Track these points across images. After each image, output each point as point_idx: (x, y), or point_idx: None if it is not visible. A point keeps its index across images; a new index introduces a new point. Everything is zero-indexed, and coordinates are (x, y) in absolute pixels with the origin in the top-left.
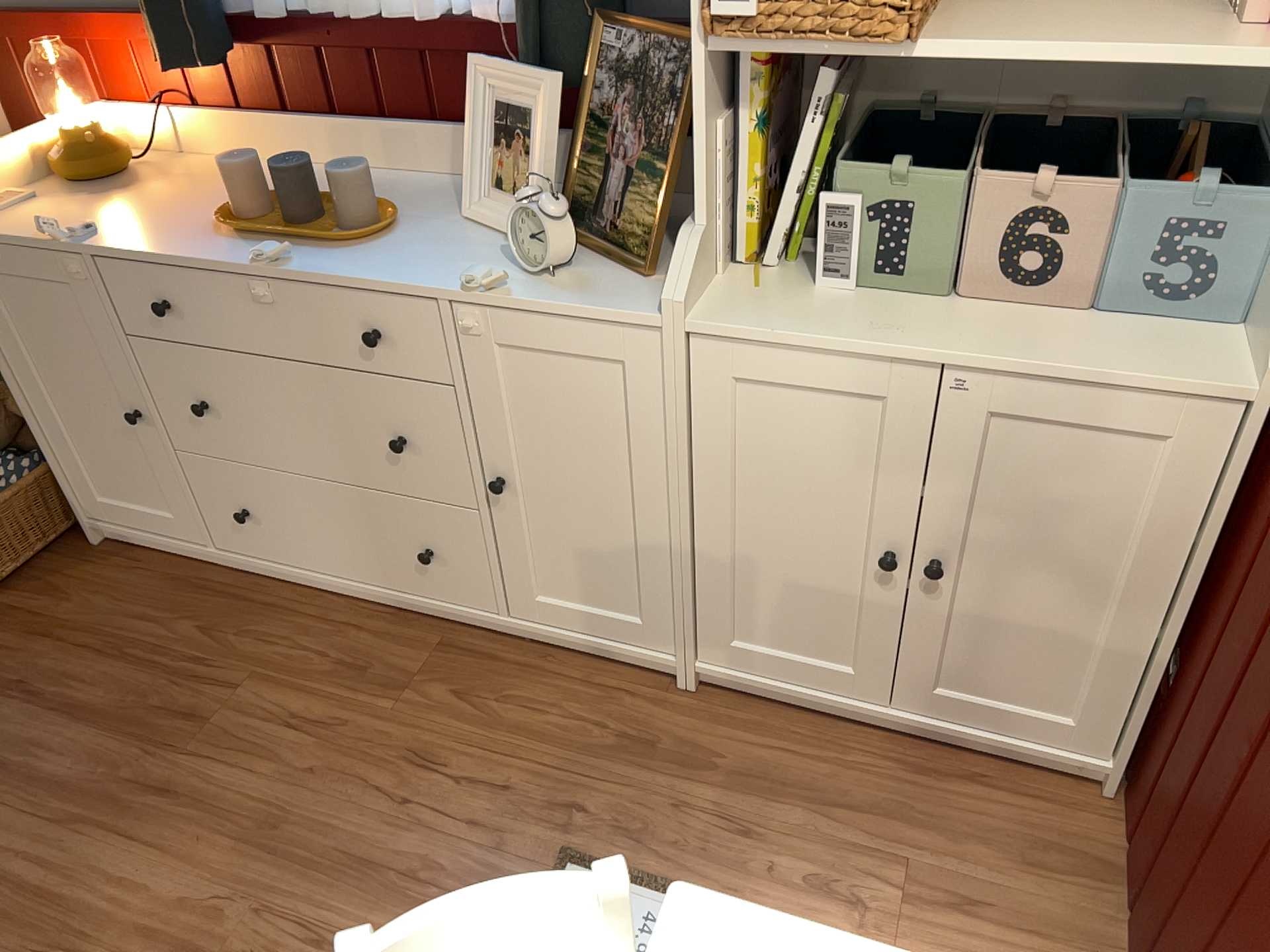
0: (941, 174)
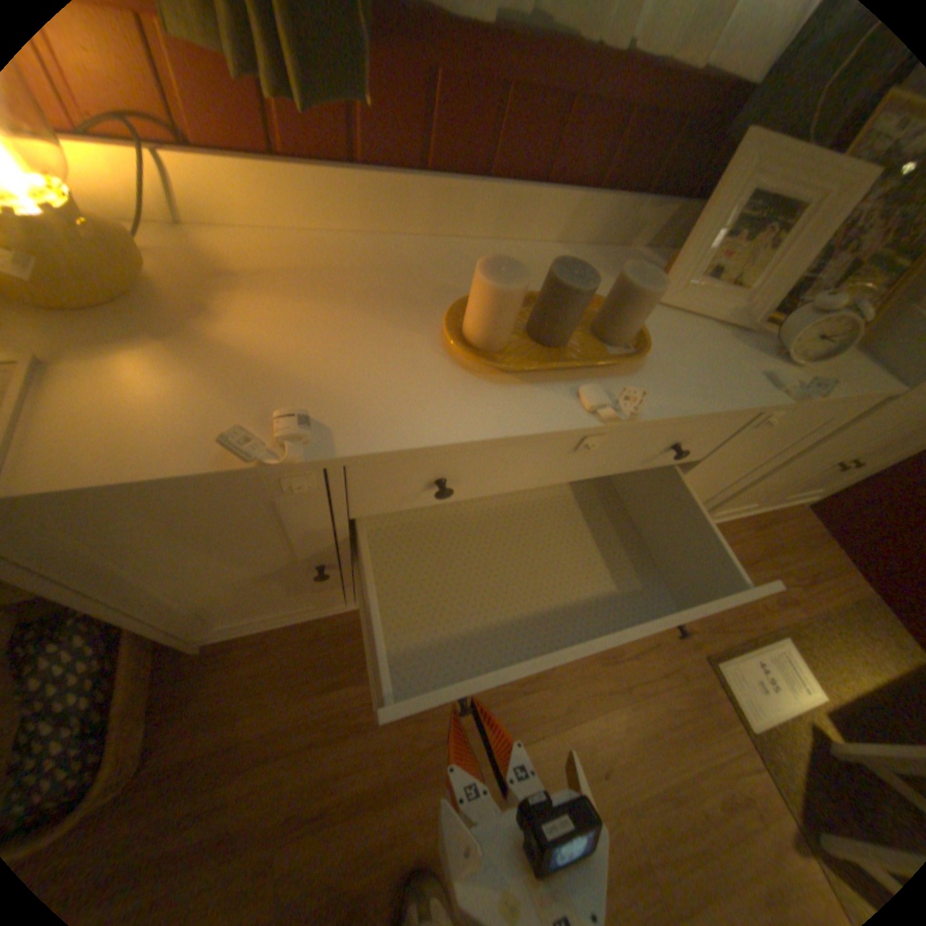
0: None
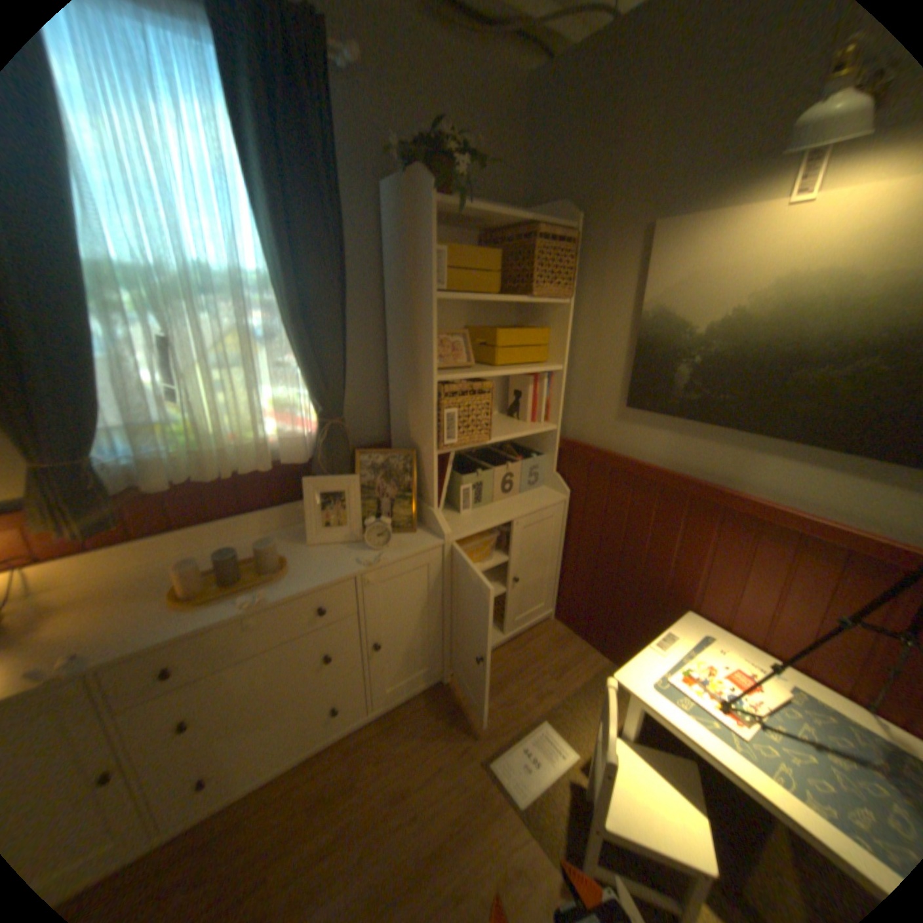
0: (485, 470)
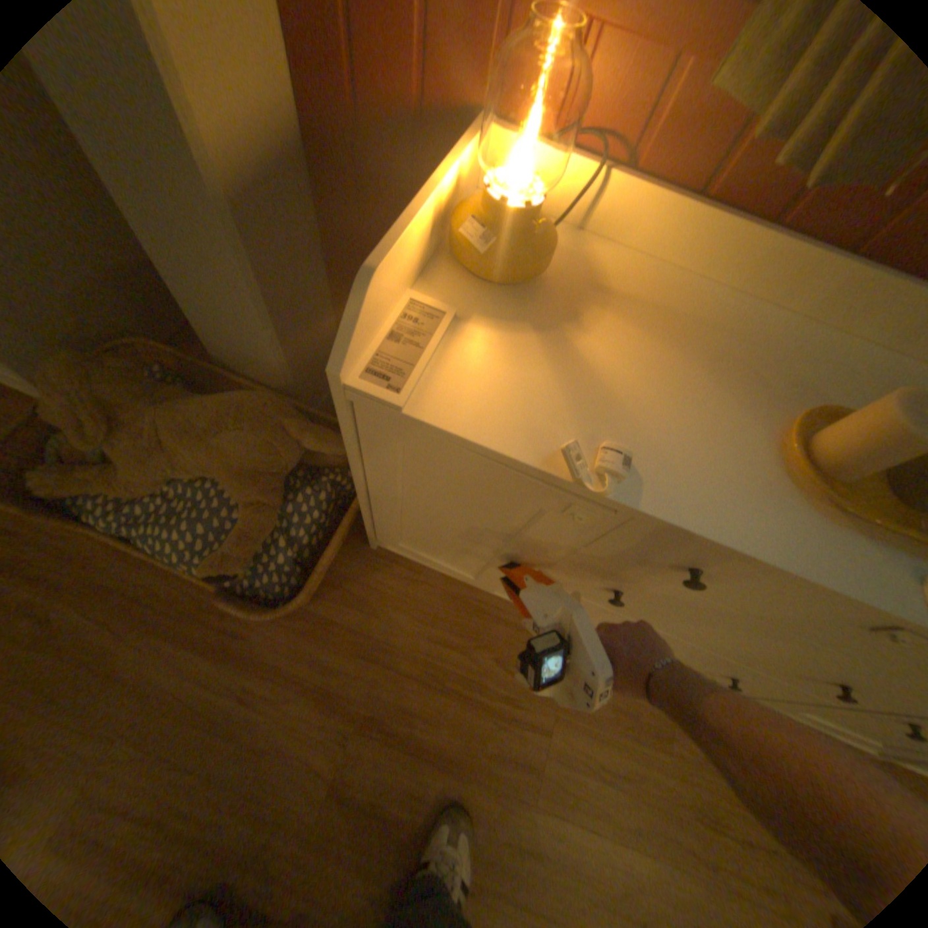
0: None
